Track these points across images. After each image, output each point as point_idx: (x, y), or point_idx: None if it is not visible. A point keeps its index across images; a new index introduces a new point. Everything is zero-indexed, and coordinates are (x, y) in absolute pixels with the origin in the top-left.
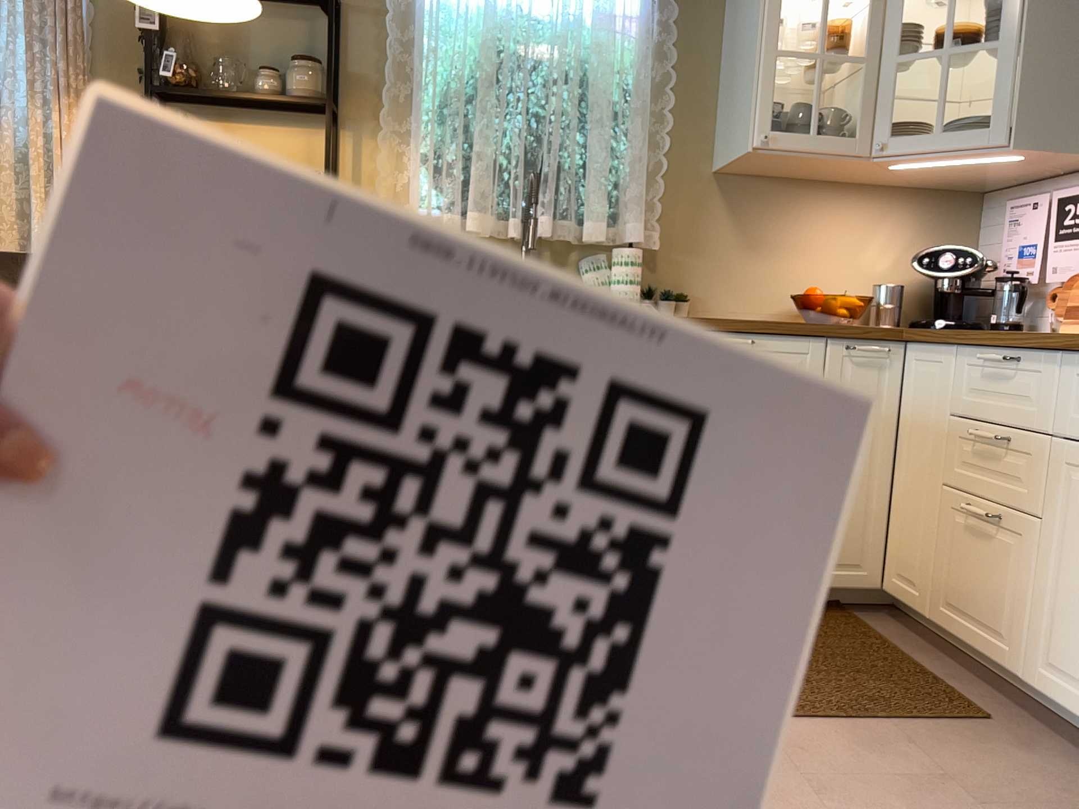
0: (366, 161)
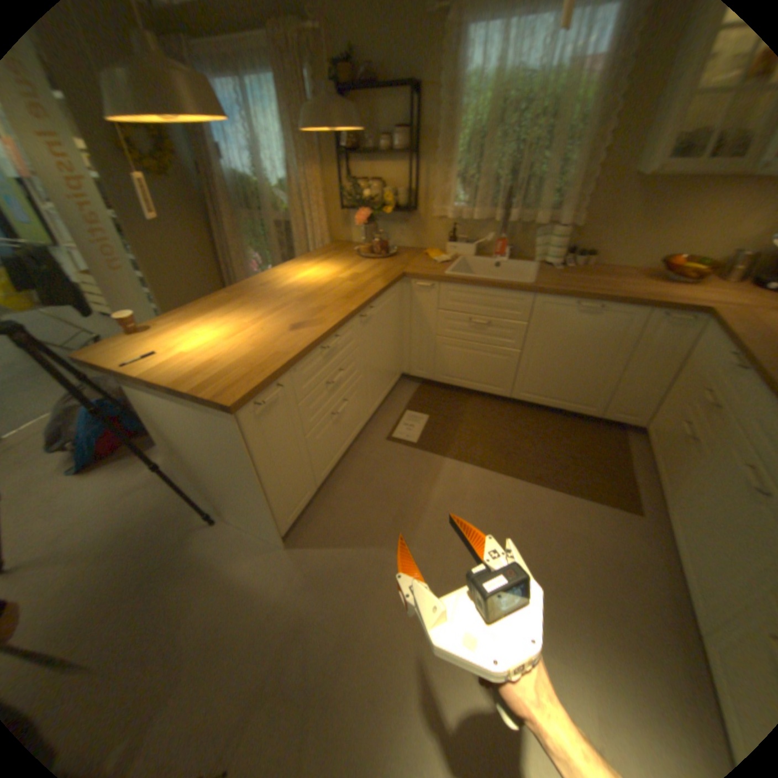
0: (431, 178)
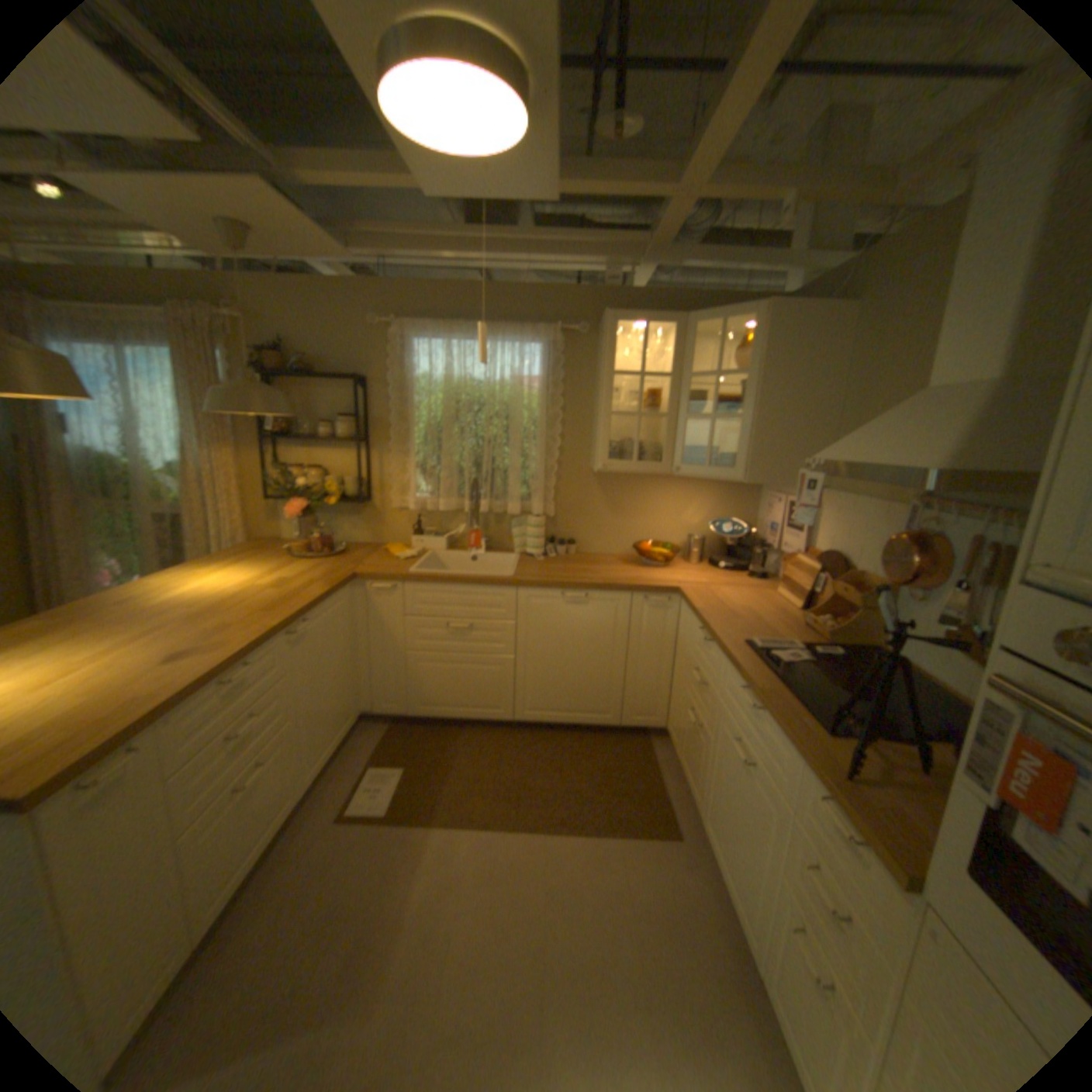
0: (386, 467)
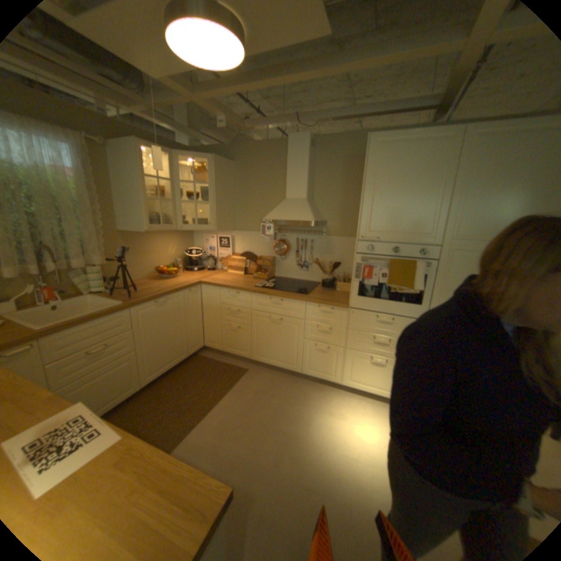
0: None
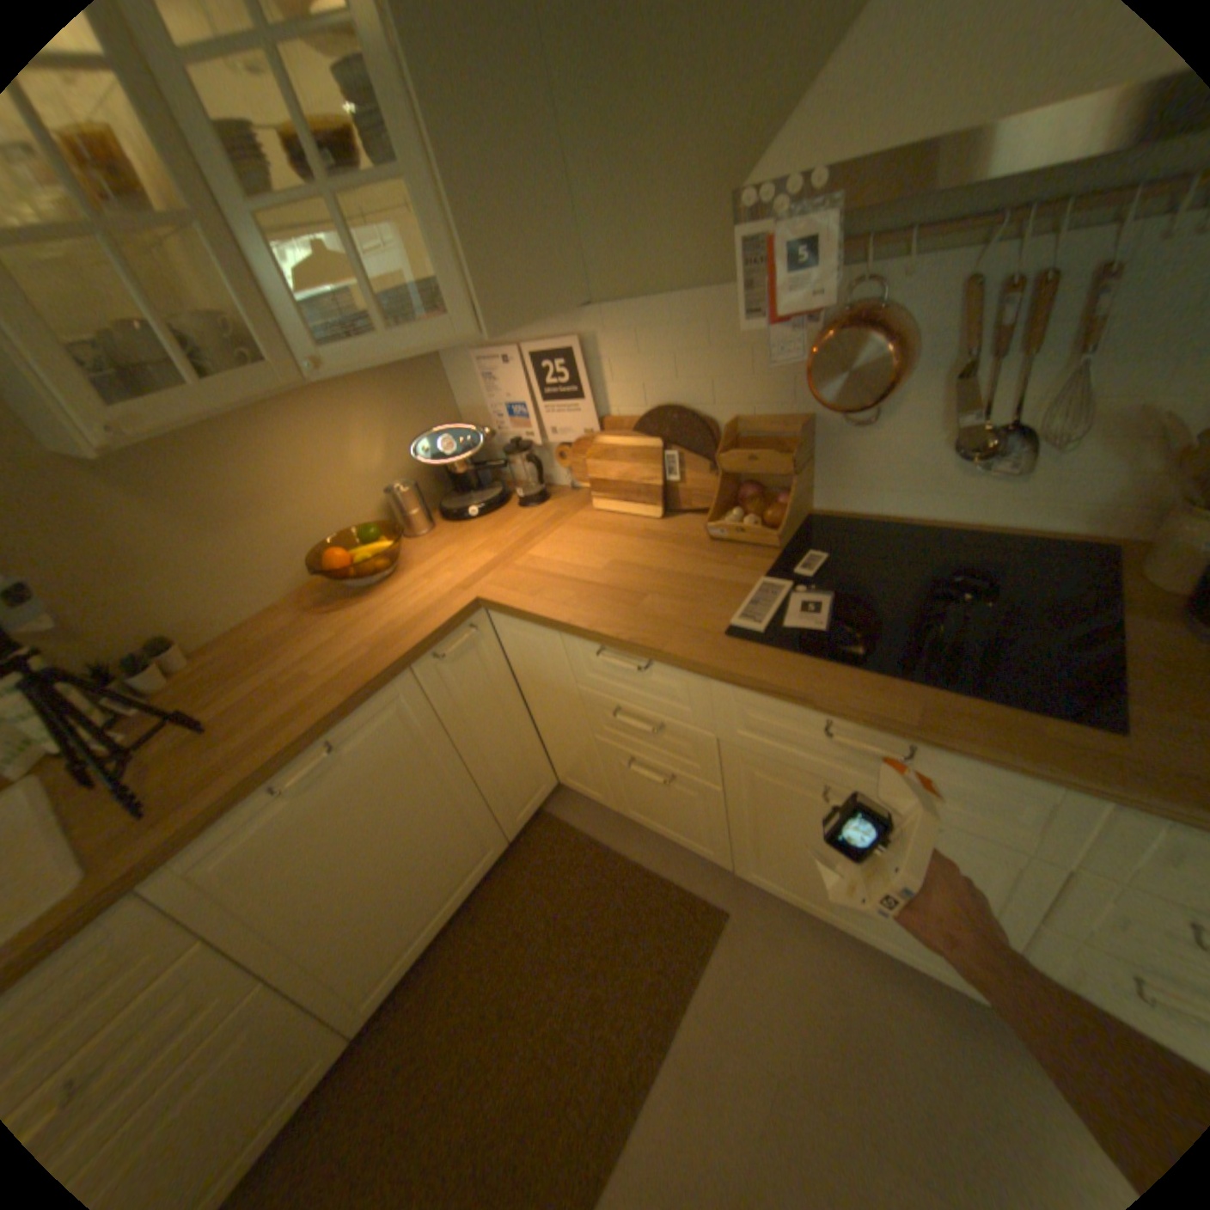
0: None
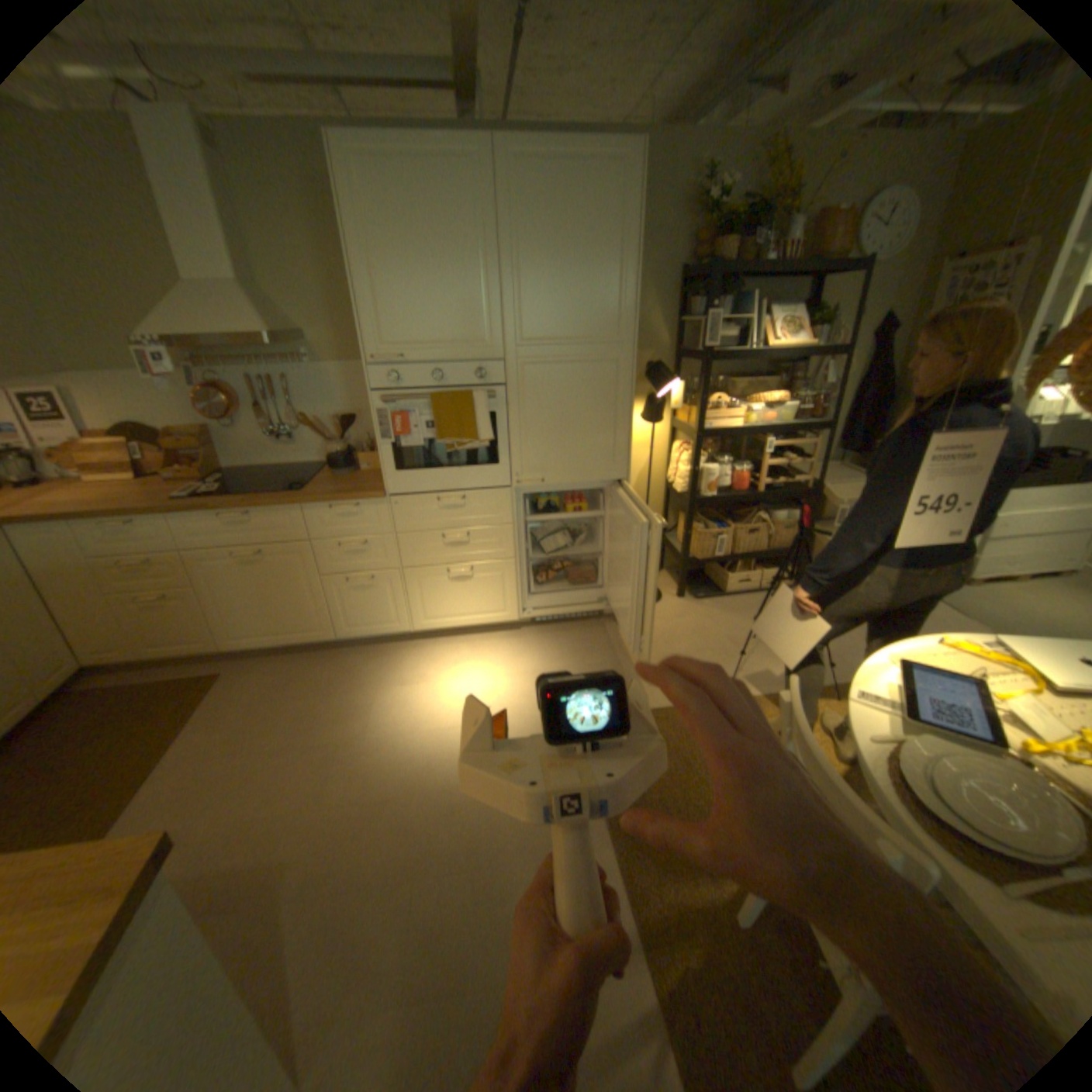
0: None
